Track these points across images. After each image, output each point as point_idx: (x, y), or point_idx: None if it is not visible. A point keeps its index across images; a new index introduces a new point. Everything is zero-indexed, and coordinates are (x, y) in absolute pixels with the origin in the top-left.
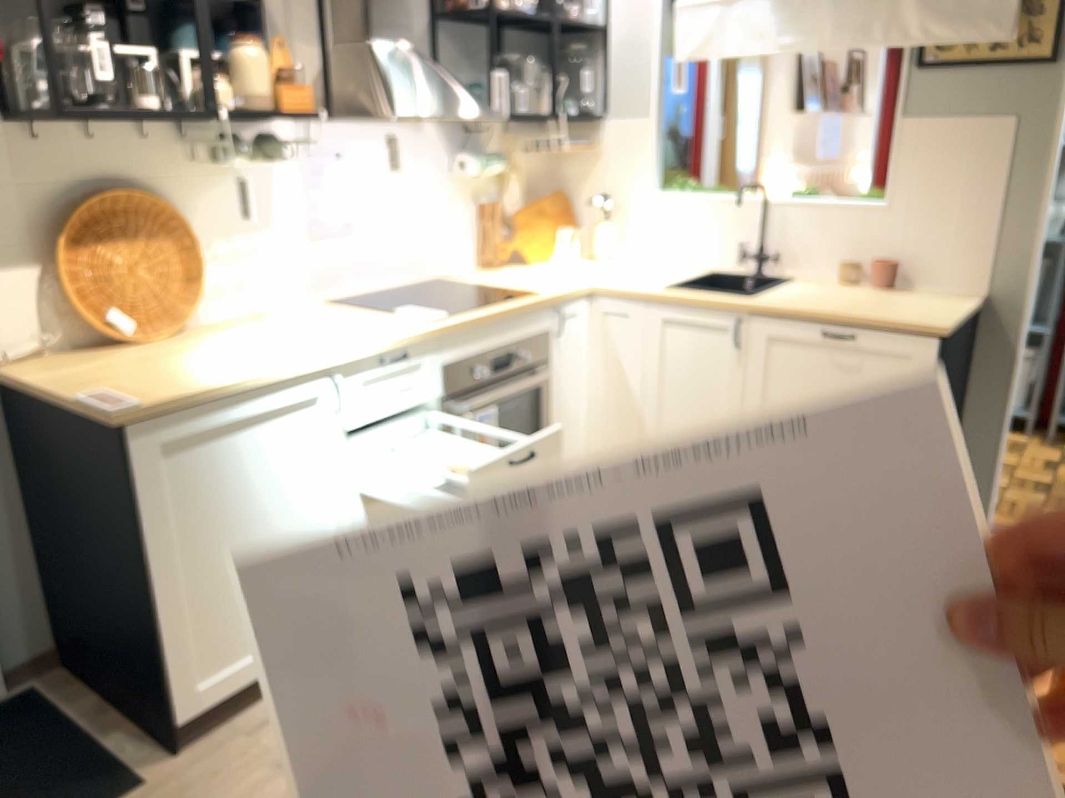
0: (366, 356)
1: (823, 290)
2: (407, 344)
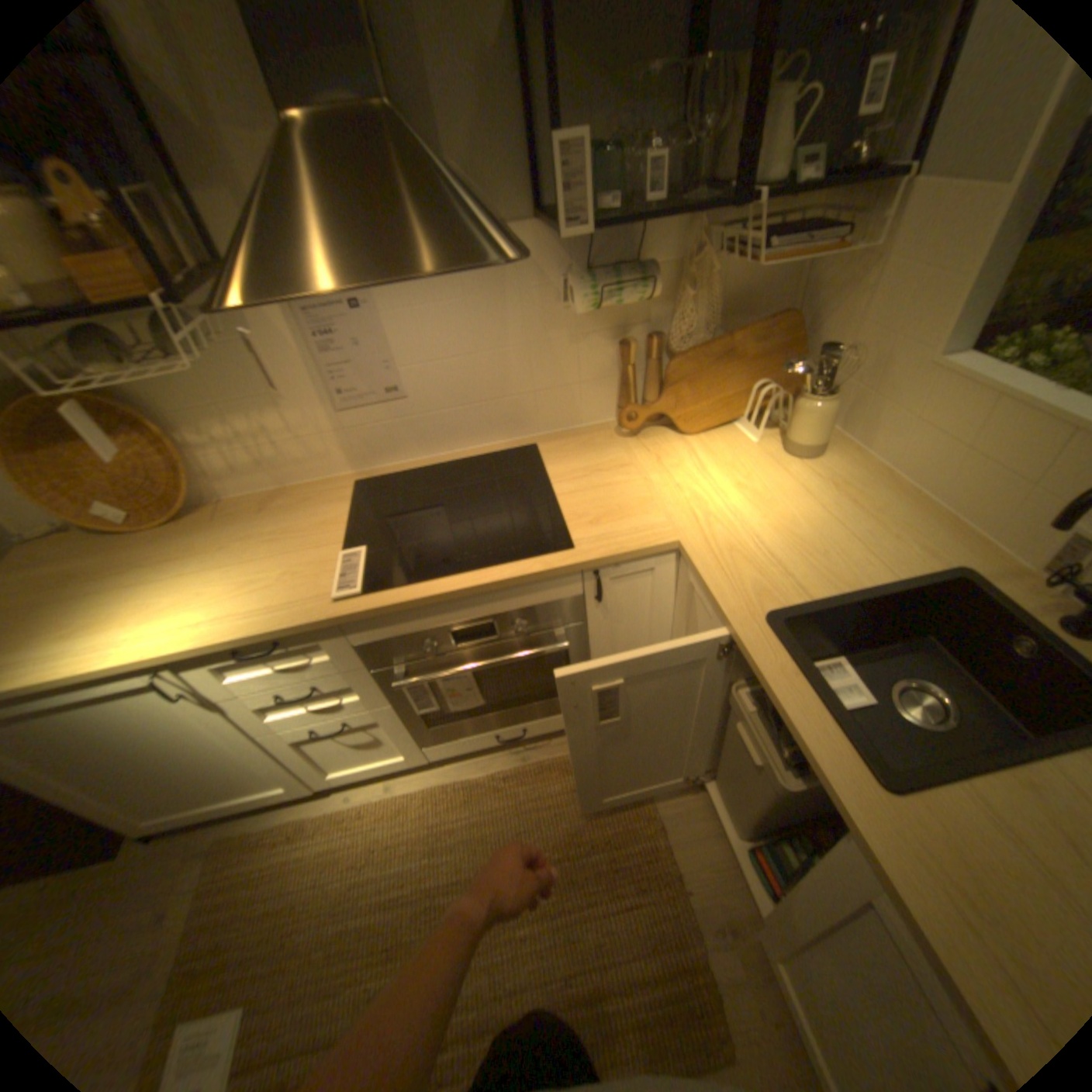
0: (202, 651)
1: None
2: (273, 635)
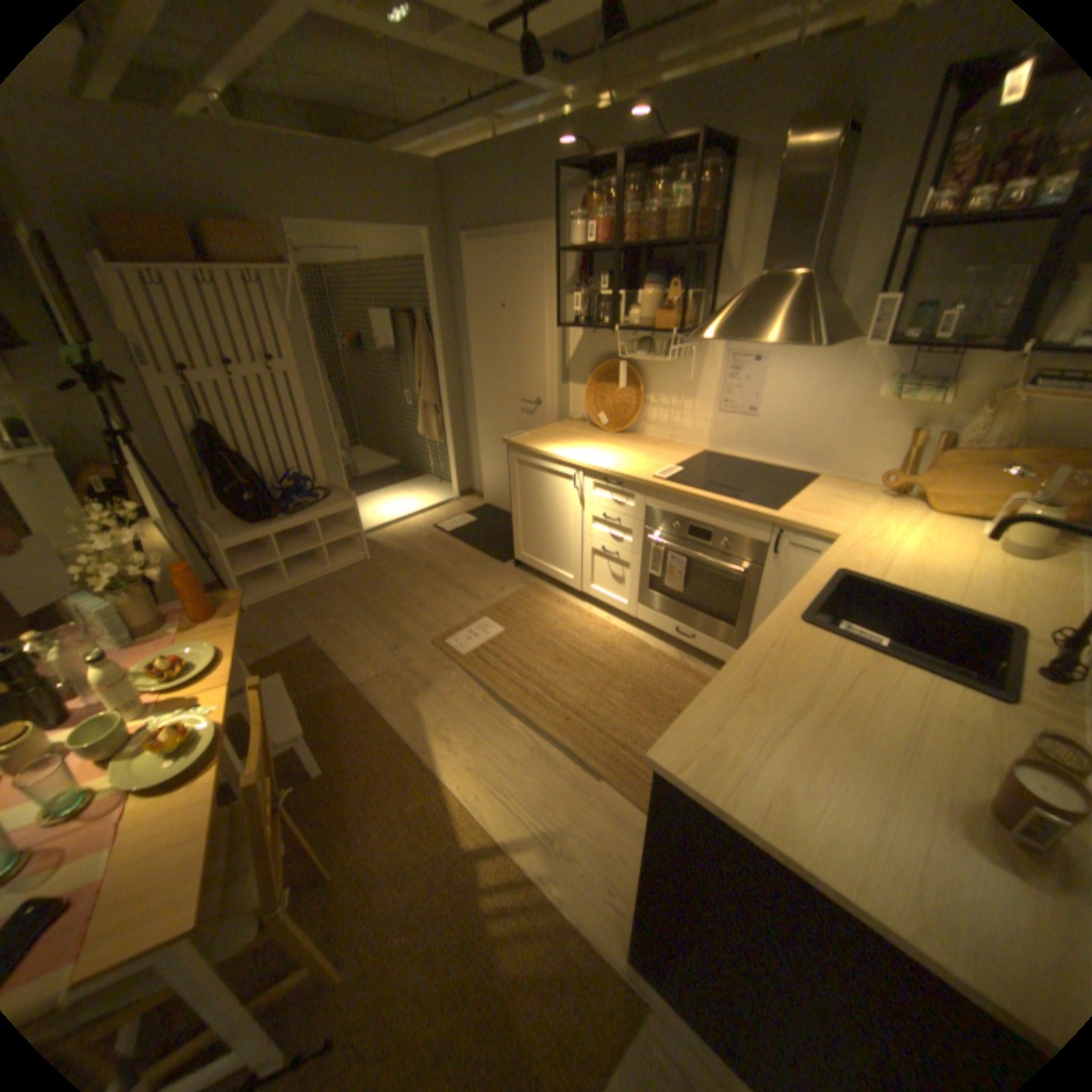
0: (595, 472)
1: (923, 714)
2: (621, 479)
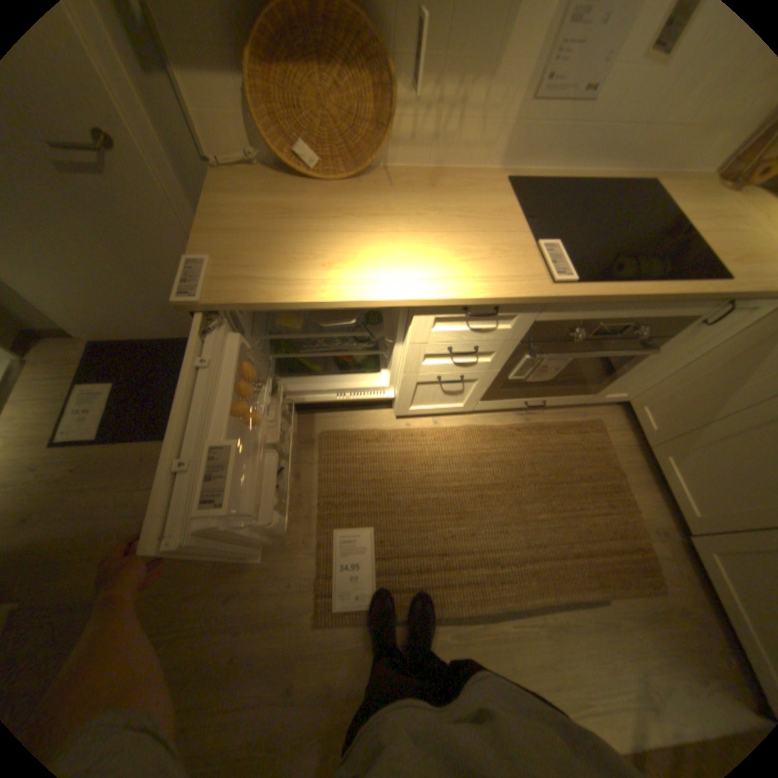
0: (449, 303)
1: None
2: (503, 302)
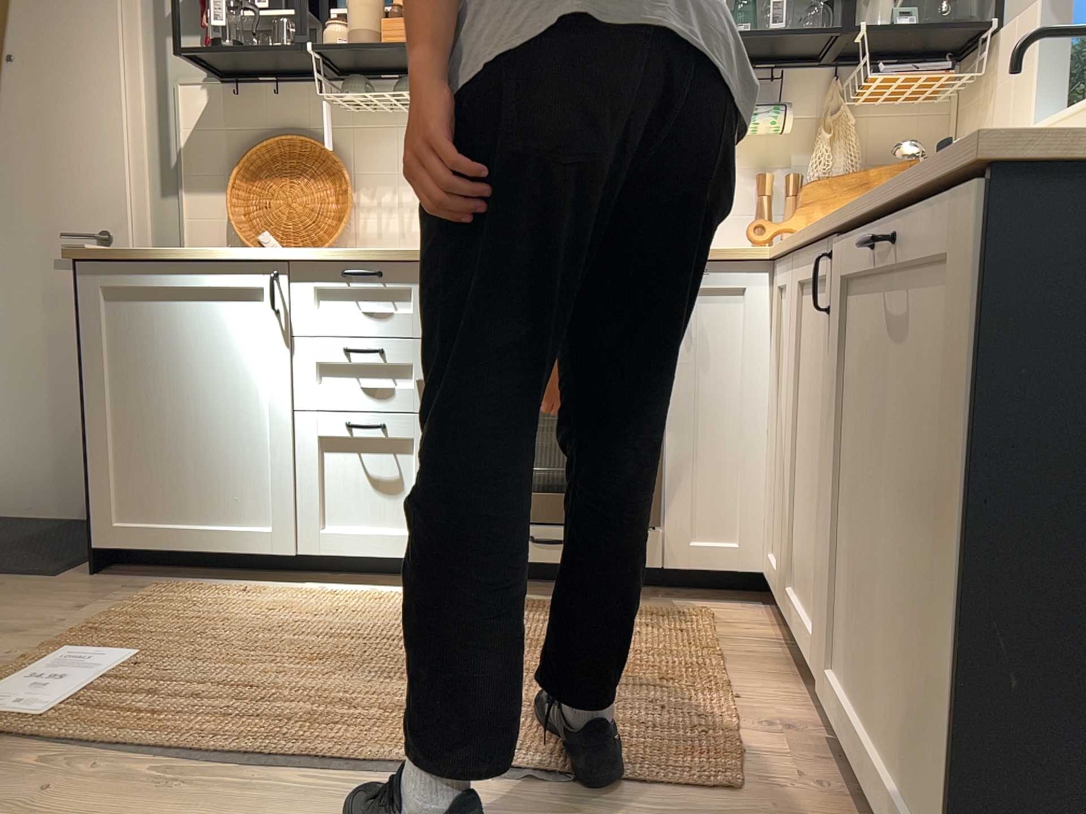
0: (322, 262)
1: None
2: (382, 262)
